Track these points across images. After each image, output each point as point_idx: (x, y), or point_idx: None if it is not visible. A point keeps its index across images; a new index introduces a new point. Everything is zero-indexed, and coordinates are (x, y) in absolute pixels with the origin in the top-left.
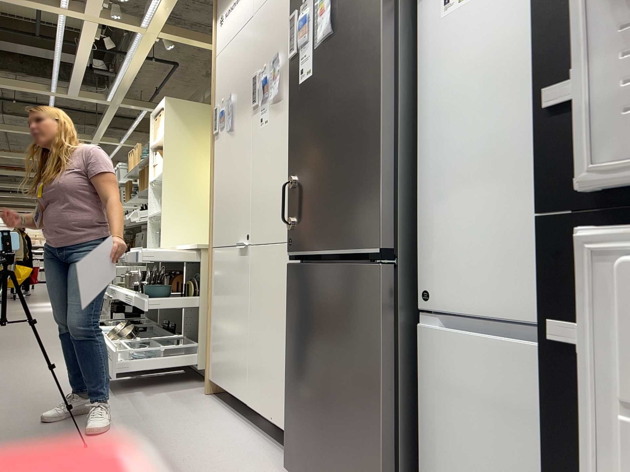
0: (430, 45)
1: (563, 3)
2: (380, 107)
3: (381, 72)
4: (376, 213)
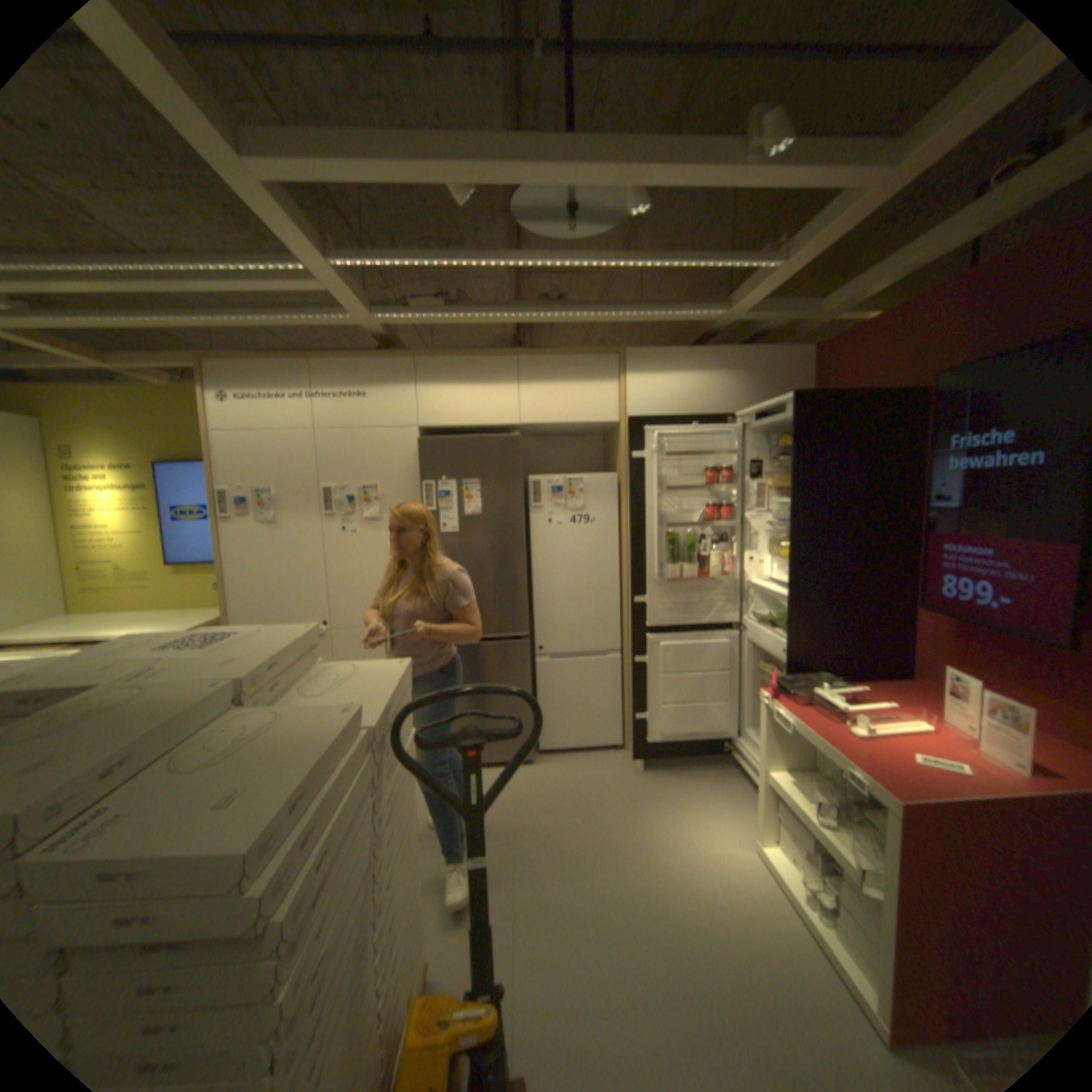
0: (539, 537)
1: (636, 575)
2: (524, 567)
3: (524, 550)
4: (523, 616)
